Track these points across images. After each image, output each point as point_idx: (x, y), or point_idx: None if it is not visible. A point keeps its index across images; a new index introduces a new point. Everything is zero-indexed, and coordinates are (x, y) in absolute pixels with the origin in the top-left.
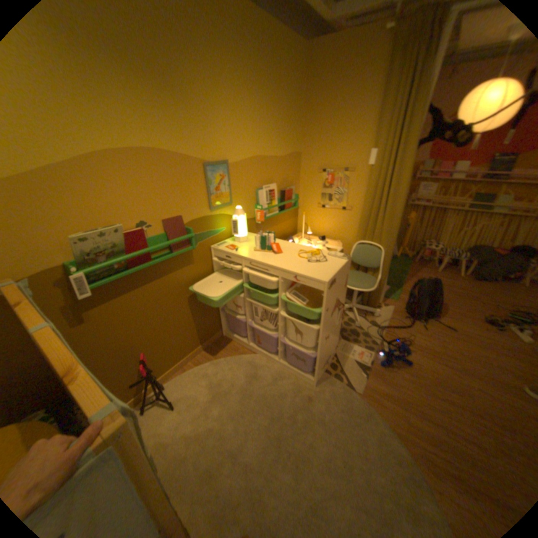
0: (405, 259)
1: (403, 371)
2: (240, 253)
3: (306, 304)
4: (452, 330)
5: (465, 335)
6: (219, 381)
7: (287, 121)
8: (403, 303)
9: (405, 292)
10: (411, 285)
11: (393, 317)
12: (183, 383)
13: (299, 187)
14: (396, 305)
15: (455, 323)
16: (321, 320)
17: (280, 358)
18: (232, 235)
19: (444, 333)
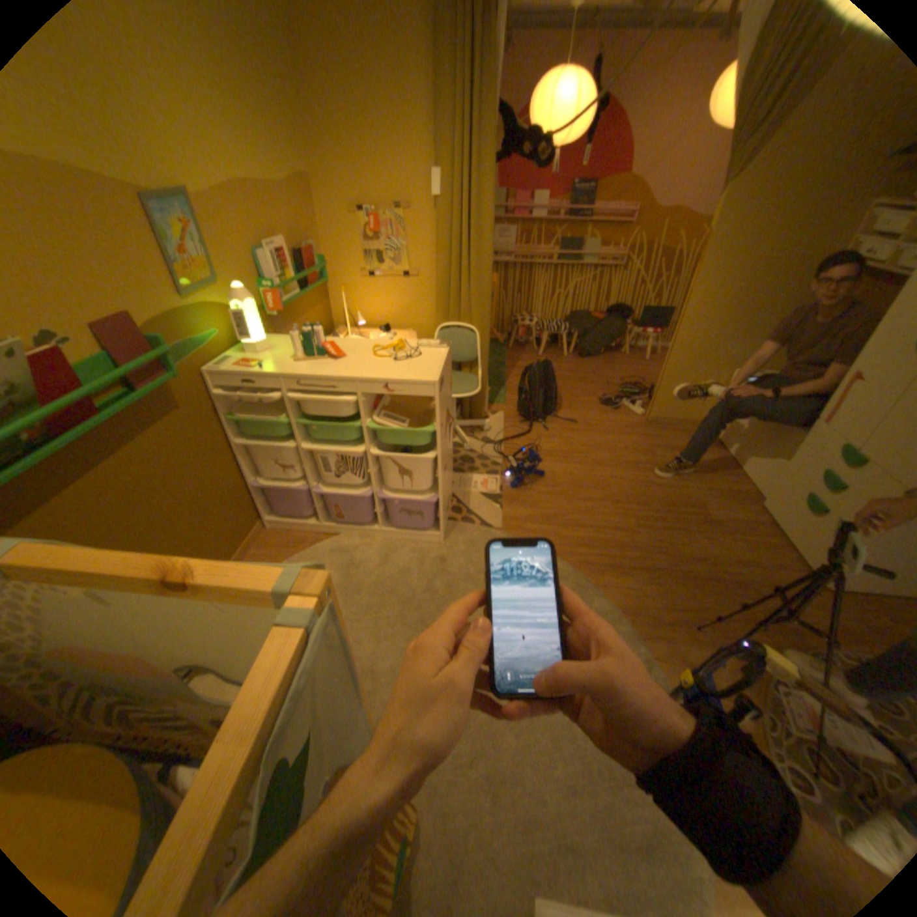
0: (496, 347)
1: (536, 486)
2: (271, 370)
3: (407, 426)
4: (571, 423)
5: (584, 425)
6: None
7: (273, 109)
8: (512, 405)
9: (510, 392)
10: (514, 380)
11: (505, 427)
12: None
13: (321, 244)
14: (504, 410)
15: (572, 414)
16: (434, 444)
17: (381, 524)
18: (233, 344)
19: (565, 428)
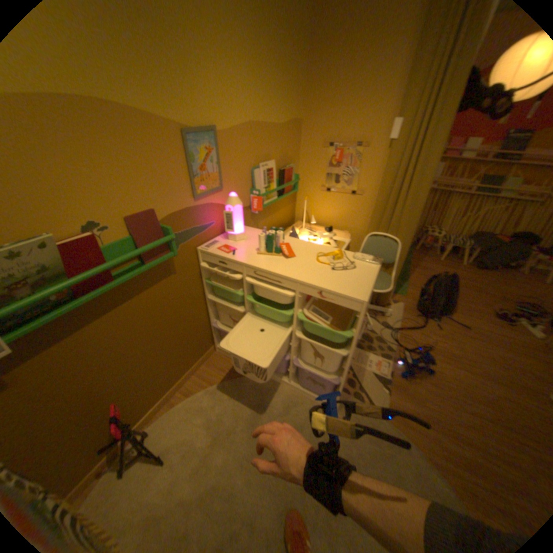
0: None
1: (426, 382)
2: (240, 258)
3: (330, 323)
4: (466, 328)
5: (479, 333)
6: (219, 416)
7: (289, 75)
8: (412, 298)
9: (413, 286)
10: (417, 277)
11: (405, 316)
12: (174, 424)
13: (300, 166)
14: (405, 301)
15: (467, 319)
16: (349, 342)
17: (292, 380)
18: (224, 231)
19: (459, 332)
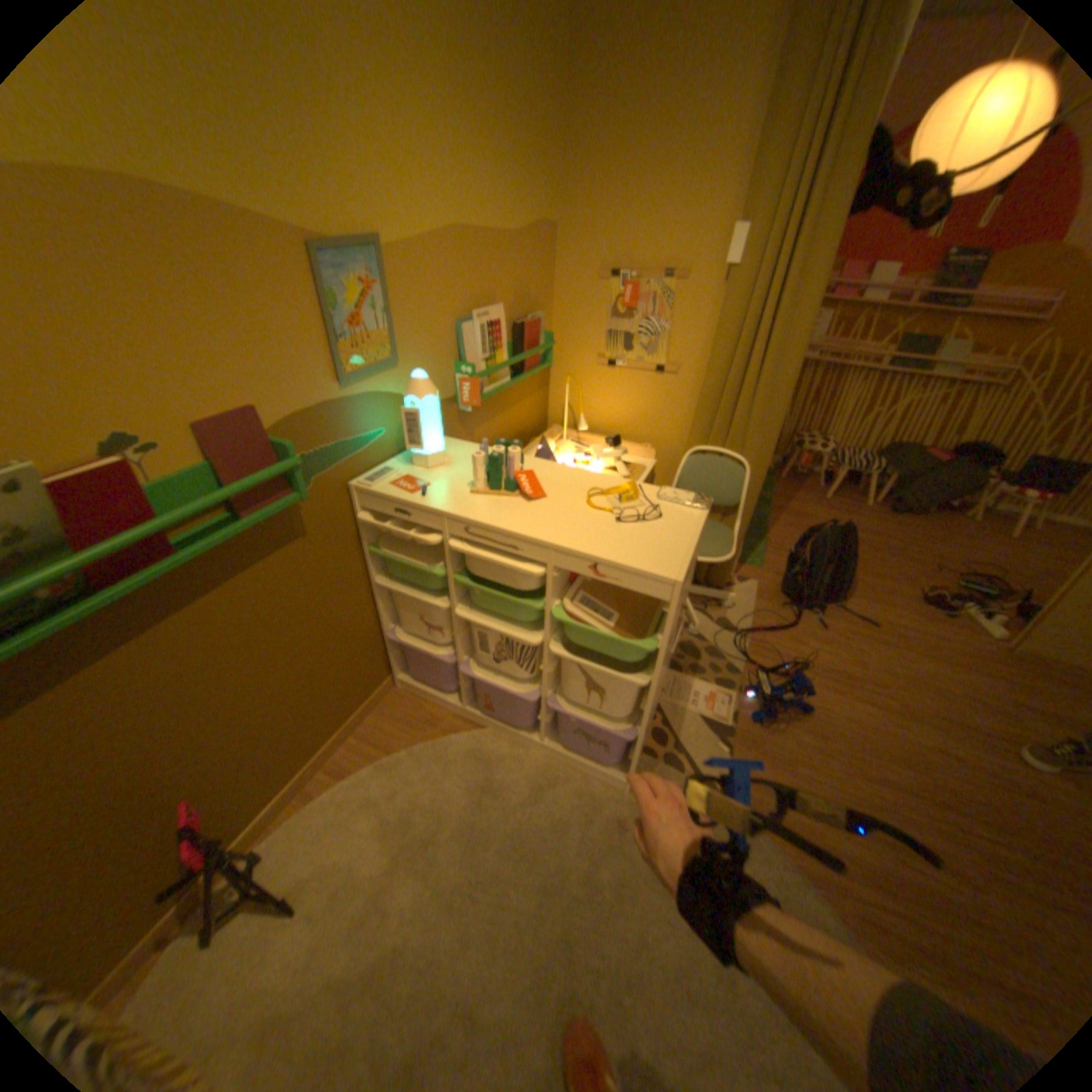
0: None
1: (797, 729)
2: (436, 502)
3: (615, 624)
4: (870, 625)
5: (893, 633)
6: (404, 811)
7: (528, 132)
8: (773, 572)
9: (774, 548)
10: (782, 530)
11: (759, 606)
12: (313, 832)
13: (554, 316)
14: (760, 578)
15: (873, 608)
16: (650, 659)
17: (545, 735)
18: (404, 448)
19: (857, 632)
